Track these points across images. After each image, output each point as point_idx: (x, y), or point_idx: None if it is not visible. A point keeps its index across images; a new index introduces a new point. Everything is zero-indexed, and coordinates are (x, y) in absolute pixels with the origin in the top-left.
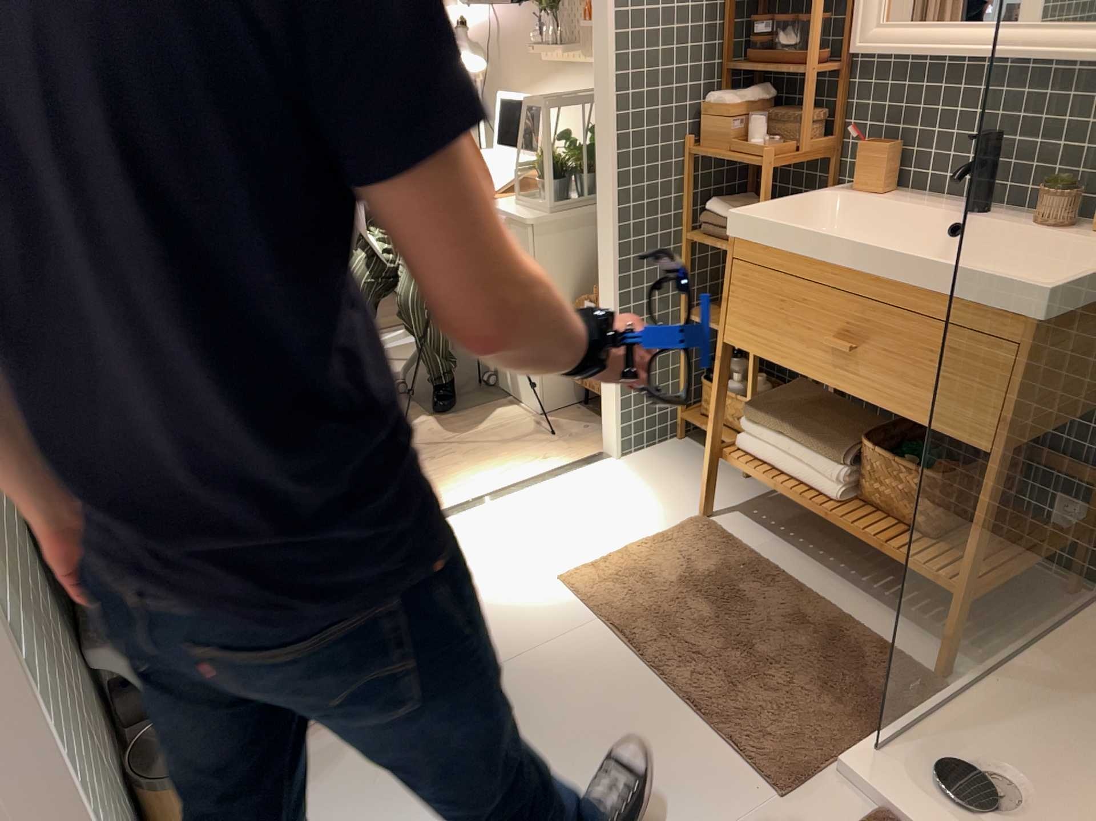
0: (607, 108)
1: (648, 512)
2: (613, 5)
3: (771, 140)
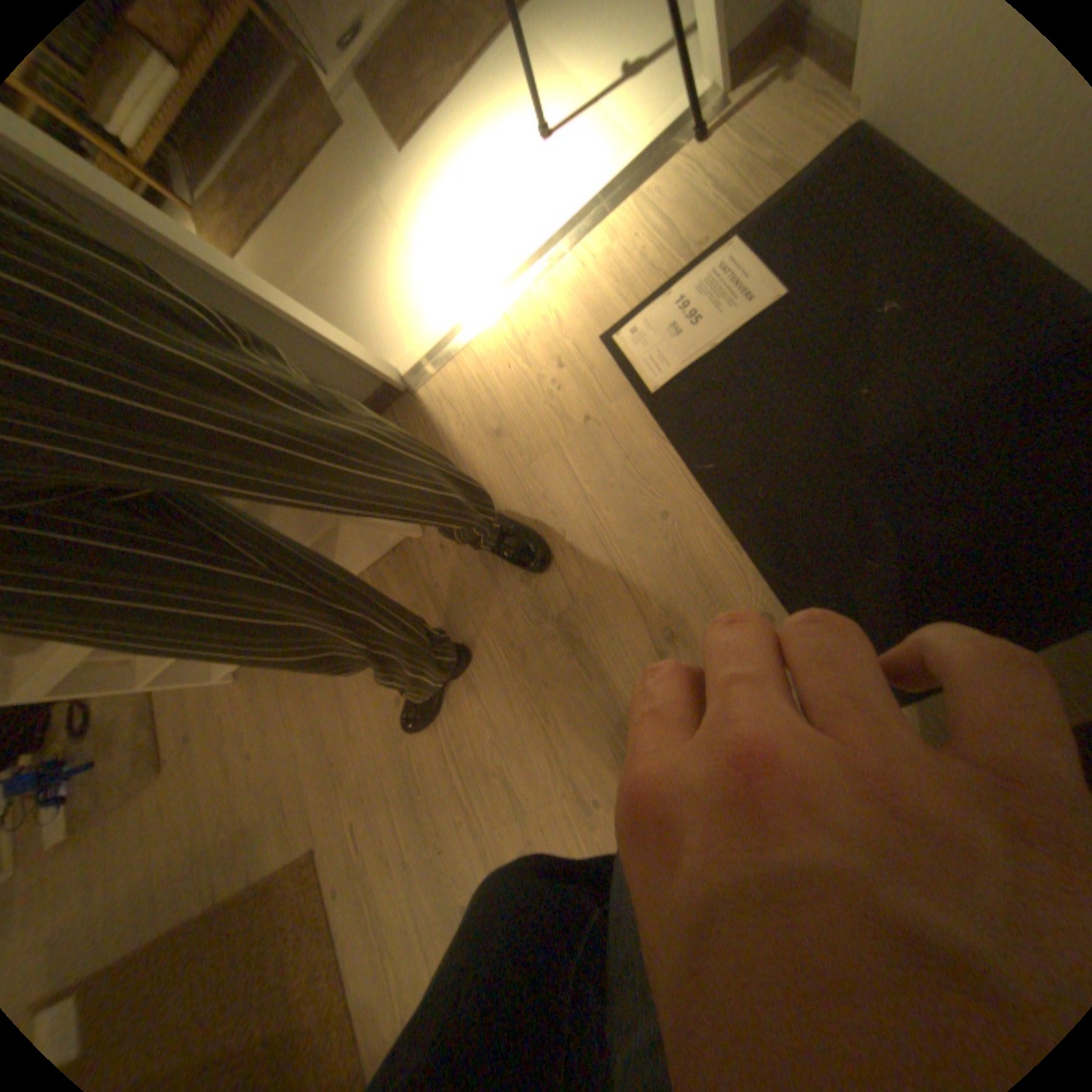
0: None
1: None
2: None
3: None
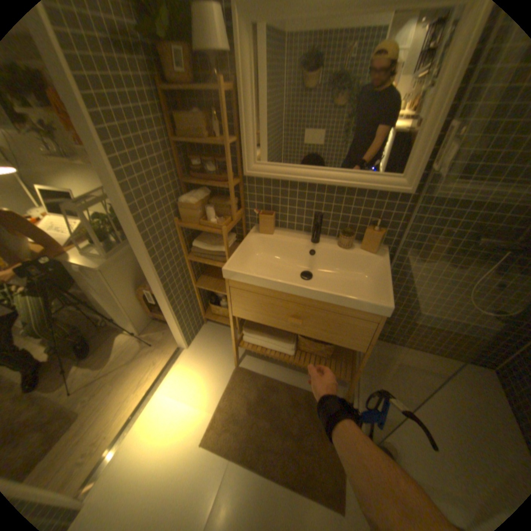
0: (129, 222)
1: (214, 374)
2: (111, 165)
3: (219, 216)
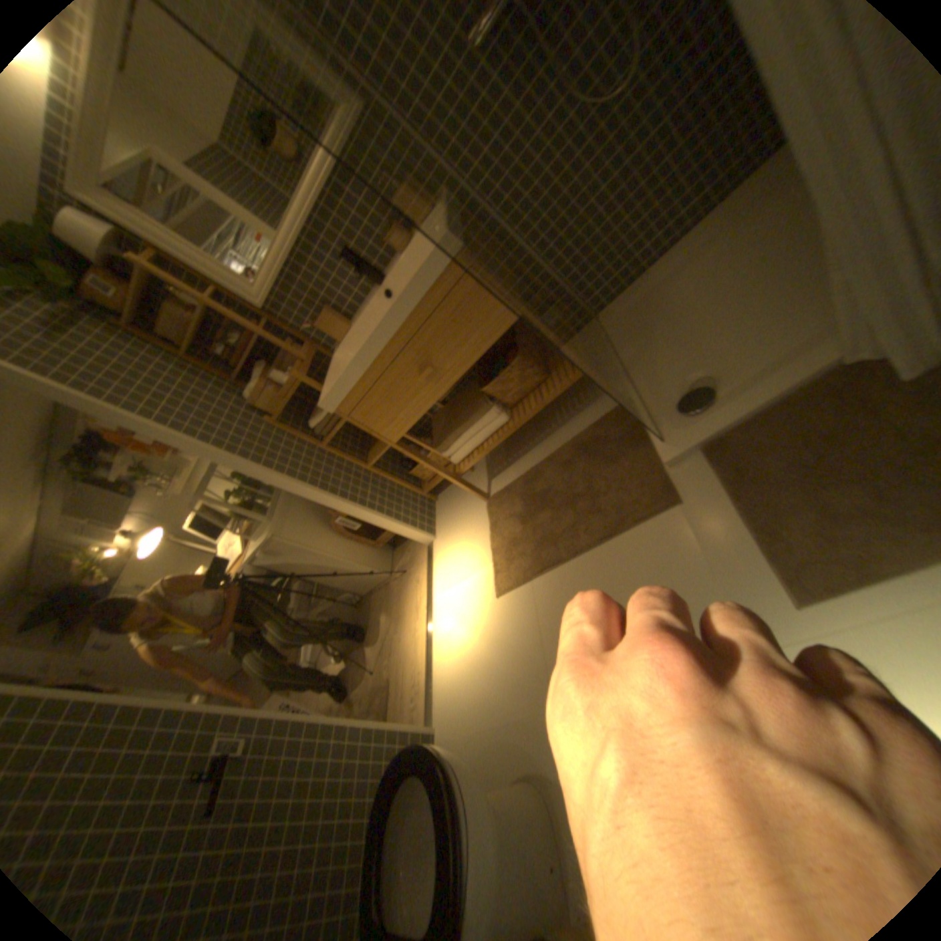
0: (211, 456)
1: (471, 531)
2: (141, 423)
3: (285, 373)
